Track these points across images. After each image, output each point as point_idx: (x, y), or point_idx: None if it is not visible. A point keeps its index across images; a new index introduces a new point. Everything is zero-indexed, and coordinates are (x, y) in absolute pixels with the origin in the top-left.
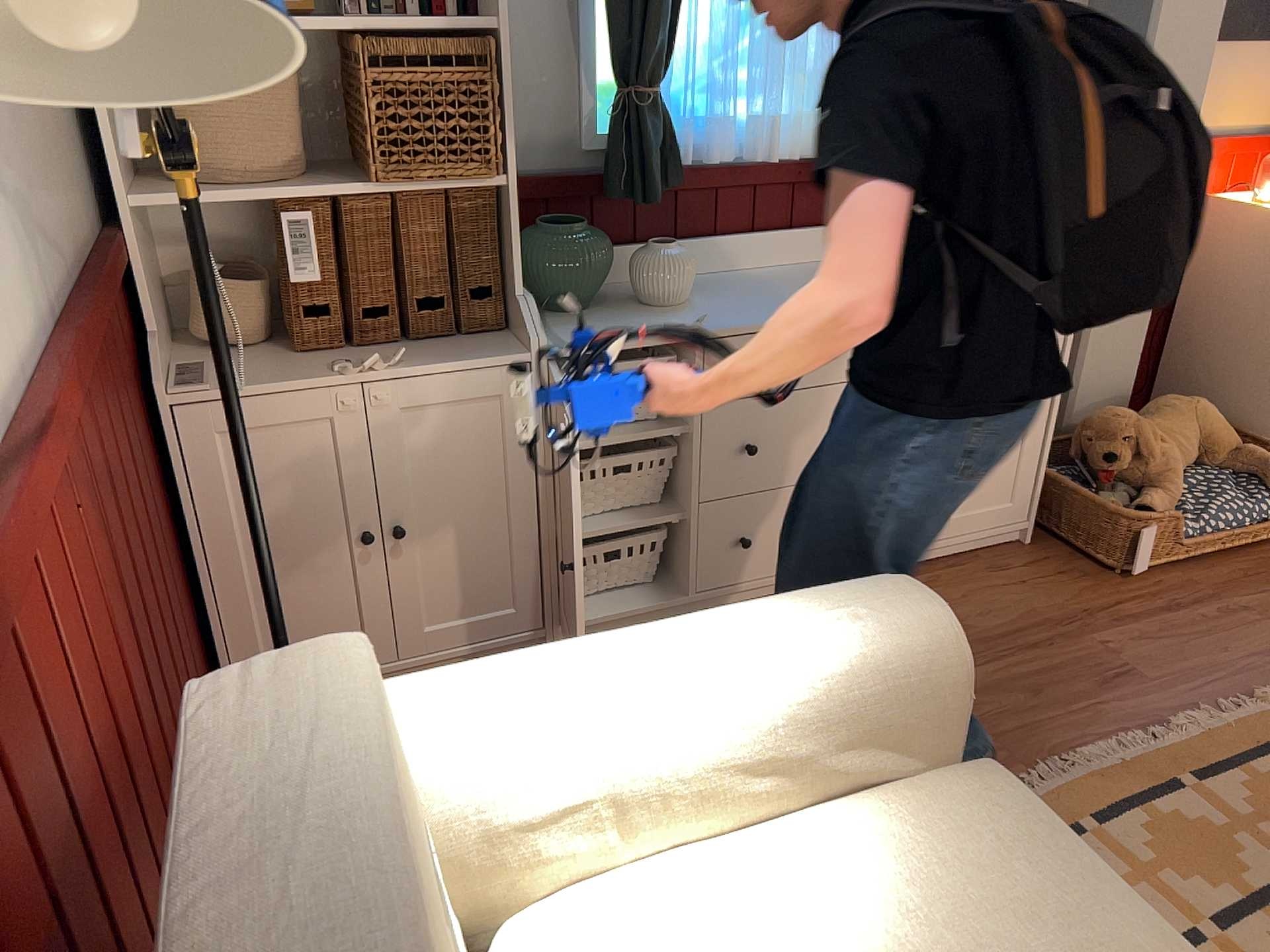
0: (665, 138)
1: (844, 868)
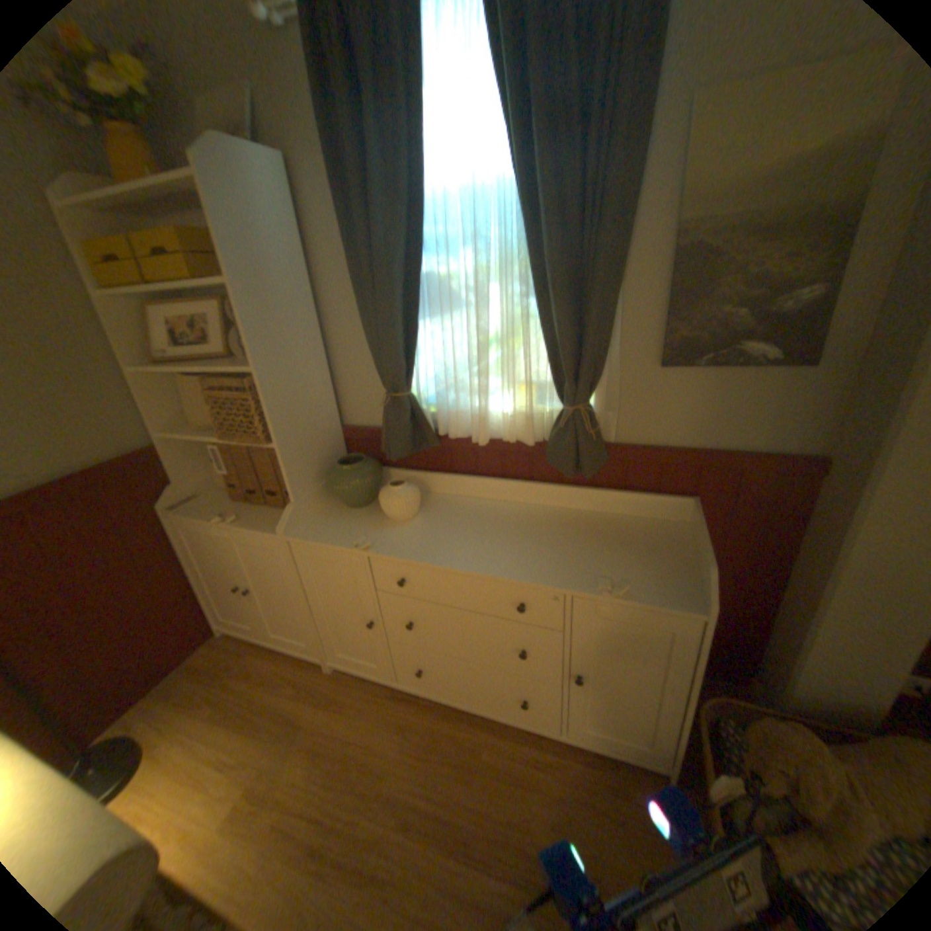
0: (410, 421)
1: None
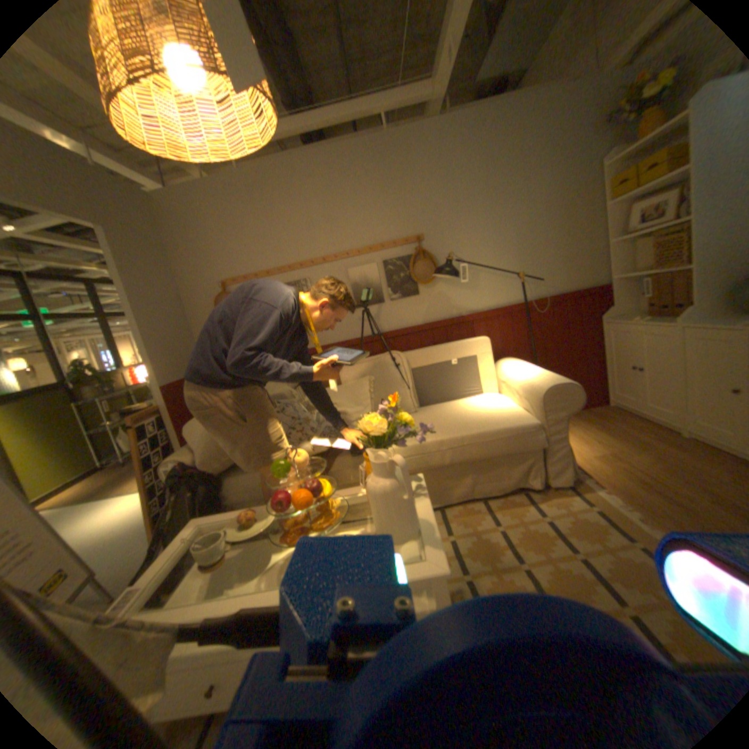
0: None
1: (503, 408)
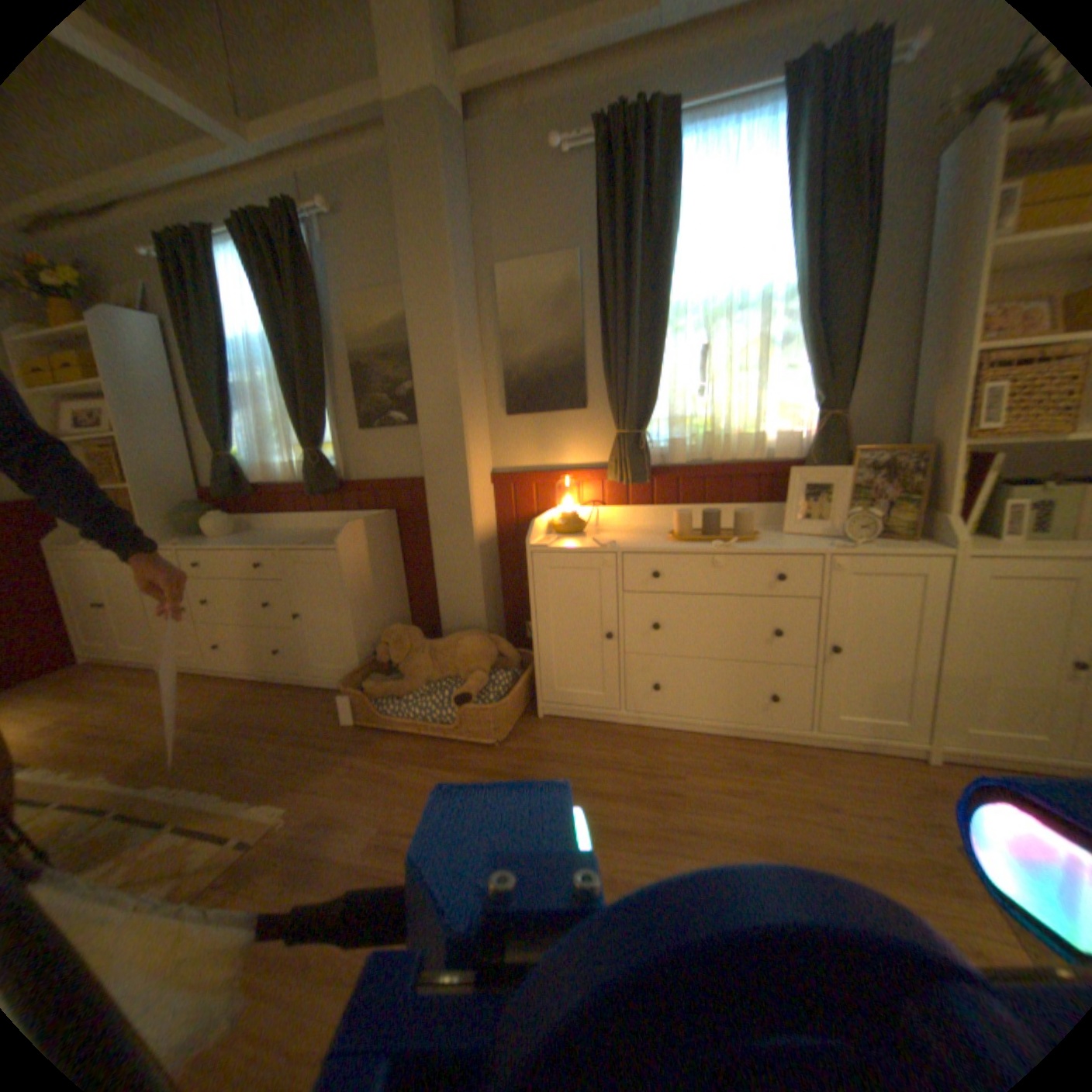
0: (226, 472)
1: None
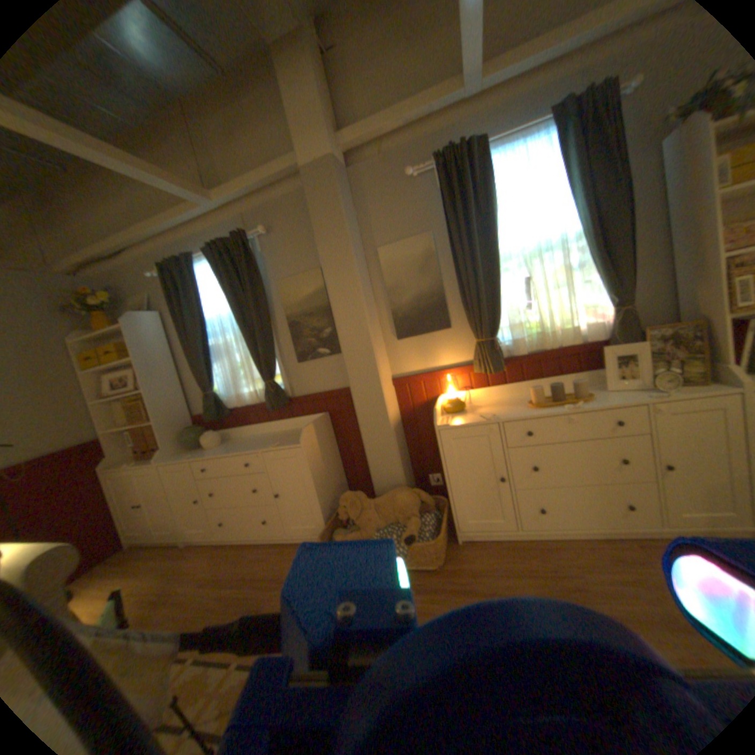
0: (211, 403)
1: None
